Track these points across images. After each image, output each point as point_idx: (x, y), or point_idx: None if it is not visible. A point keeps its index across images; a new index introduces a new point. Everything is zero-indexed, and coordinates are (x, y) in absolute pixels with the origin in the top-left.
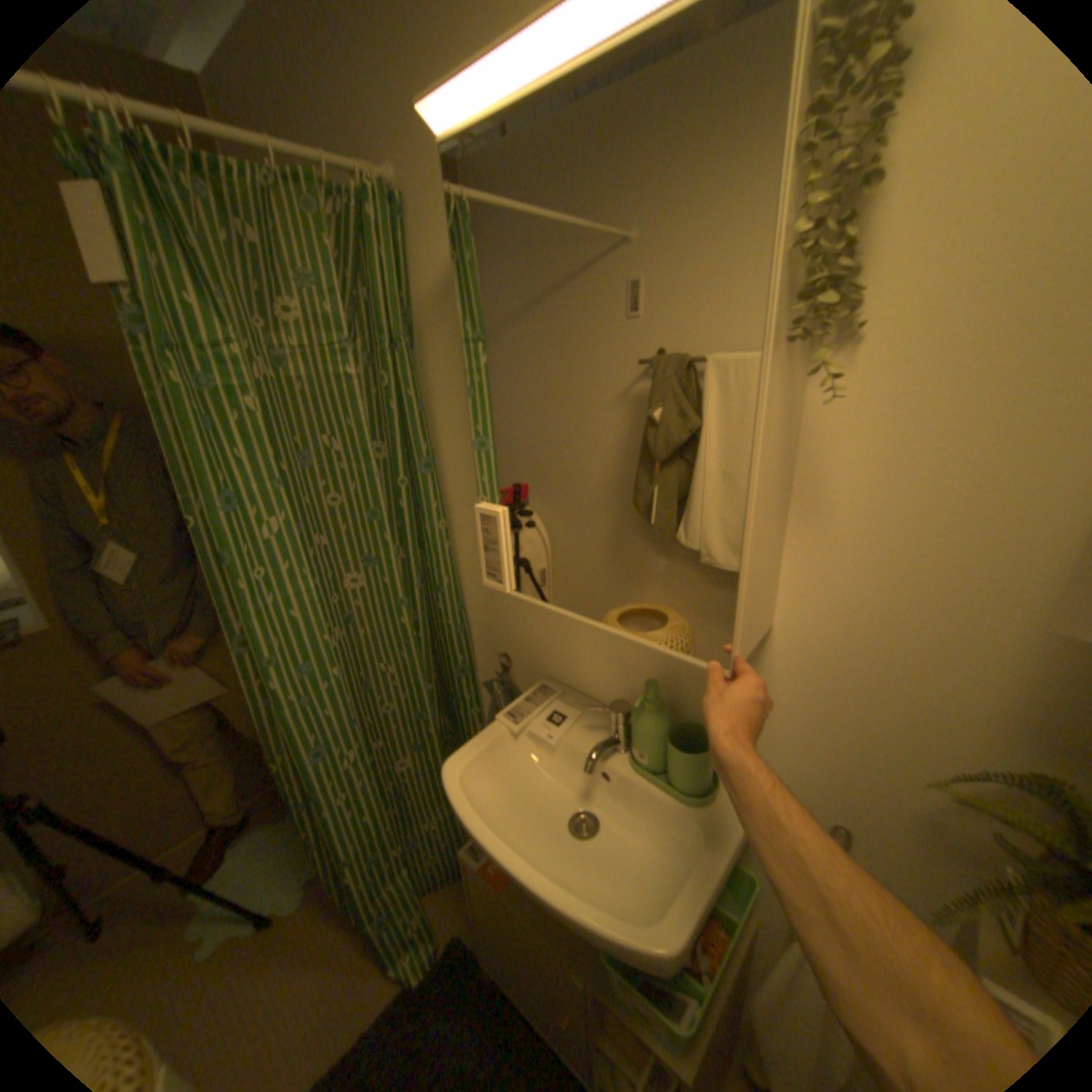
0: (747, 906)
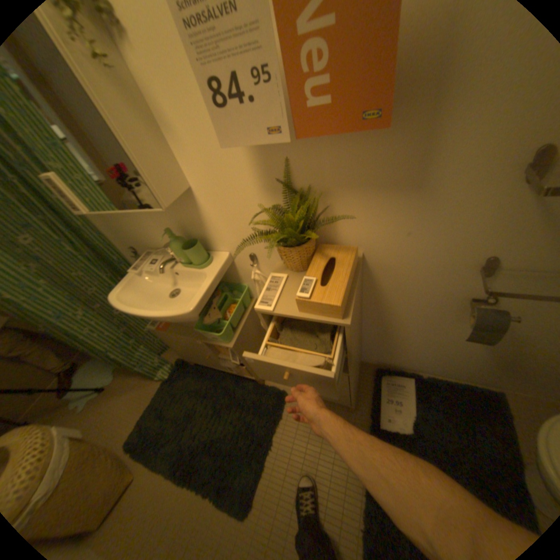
0: (243, 294)
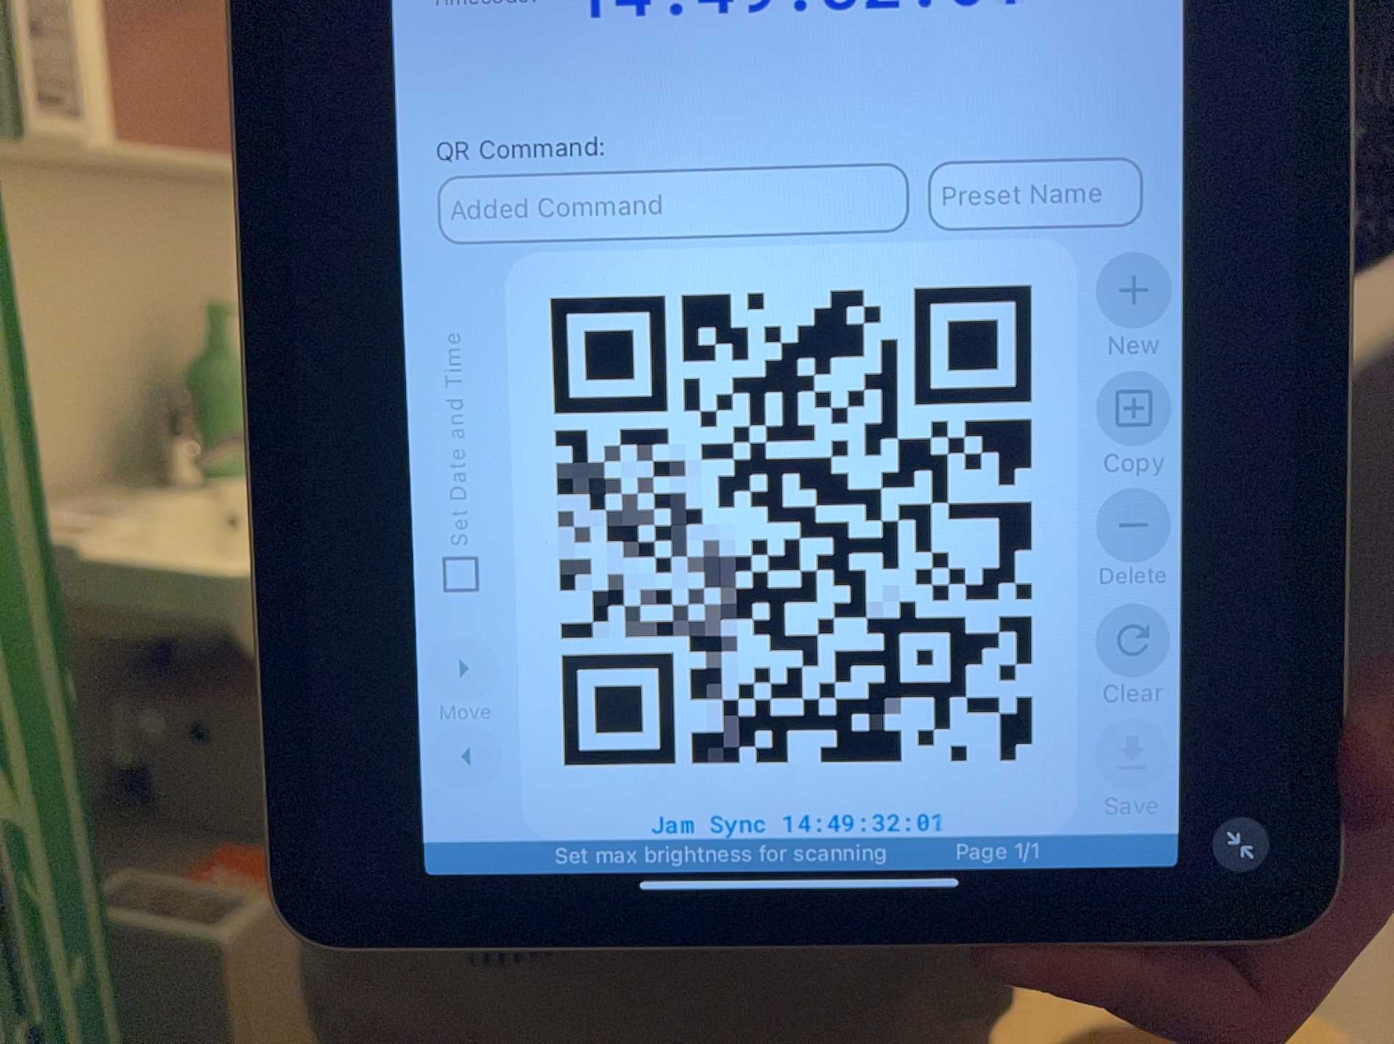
0: None
